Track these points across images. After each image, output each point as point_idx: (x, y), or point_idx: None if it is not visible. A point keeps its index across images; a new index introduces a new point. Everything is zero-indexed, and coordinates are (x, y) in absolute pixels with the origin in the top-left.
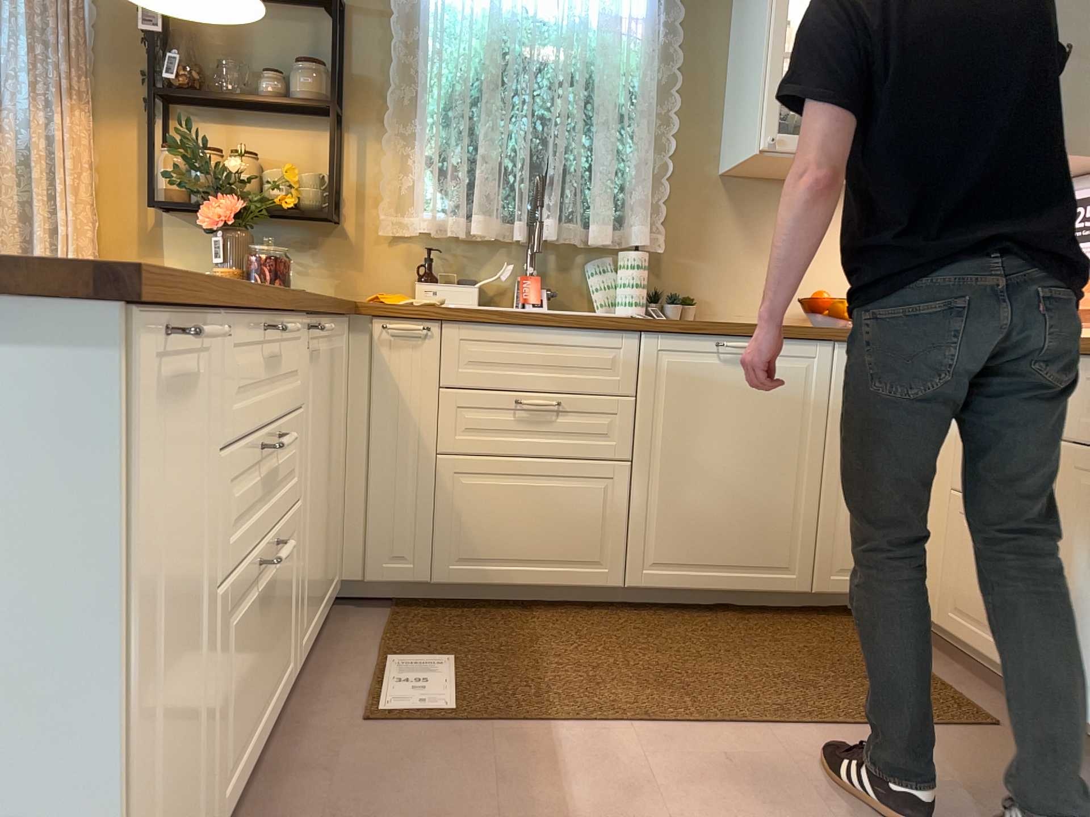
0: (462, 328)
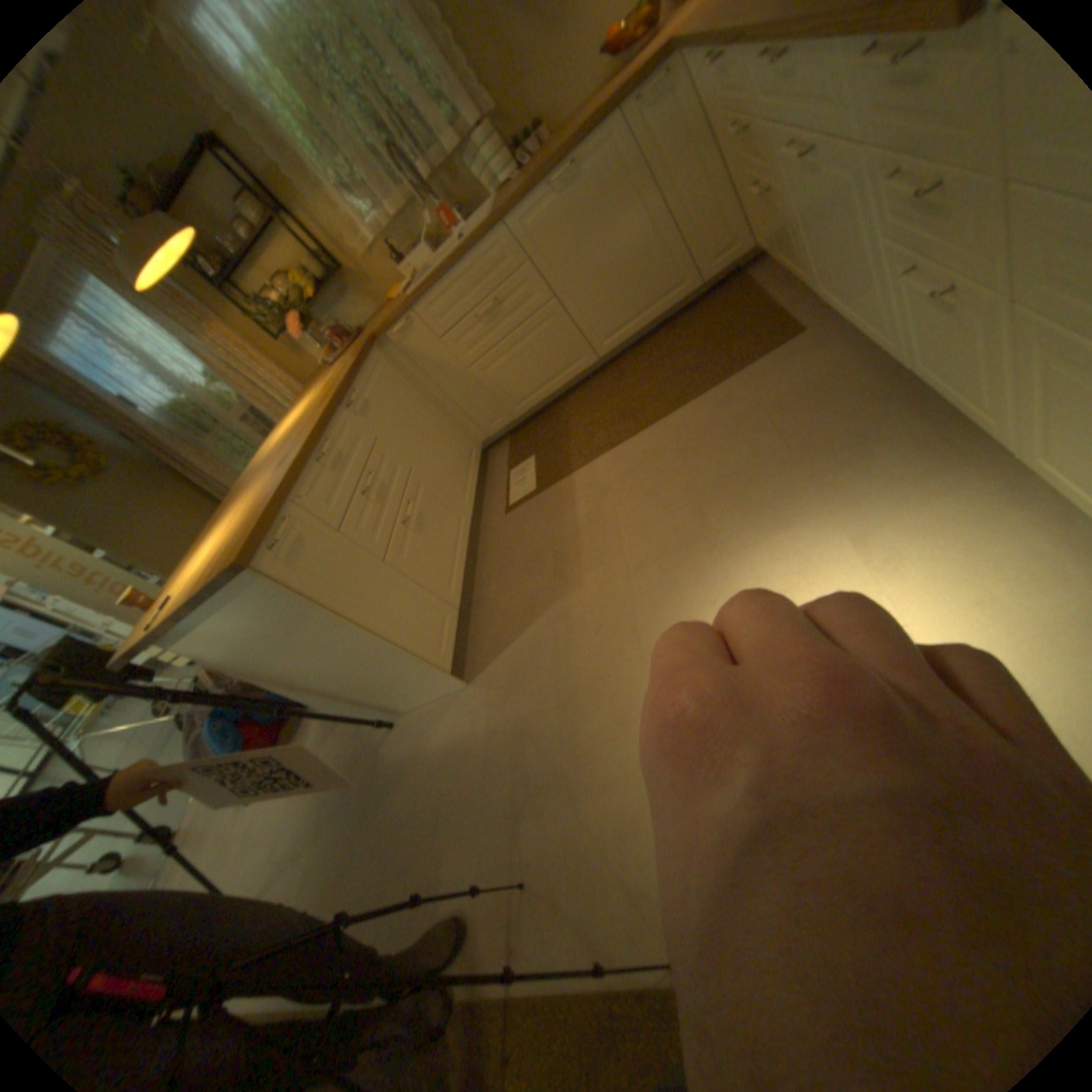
0: (422, 302)
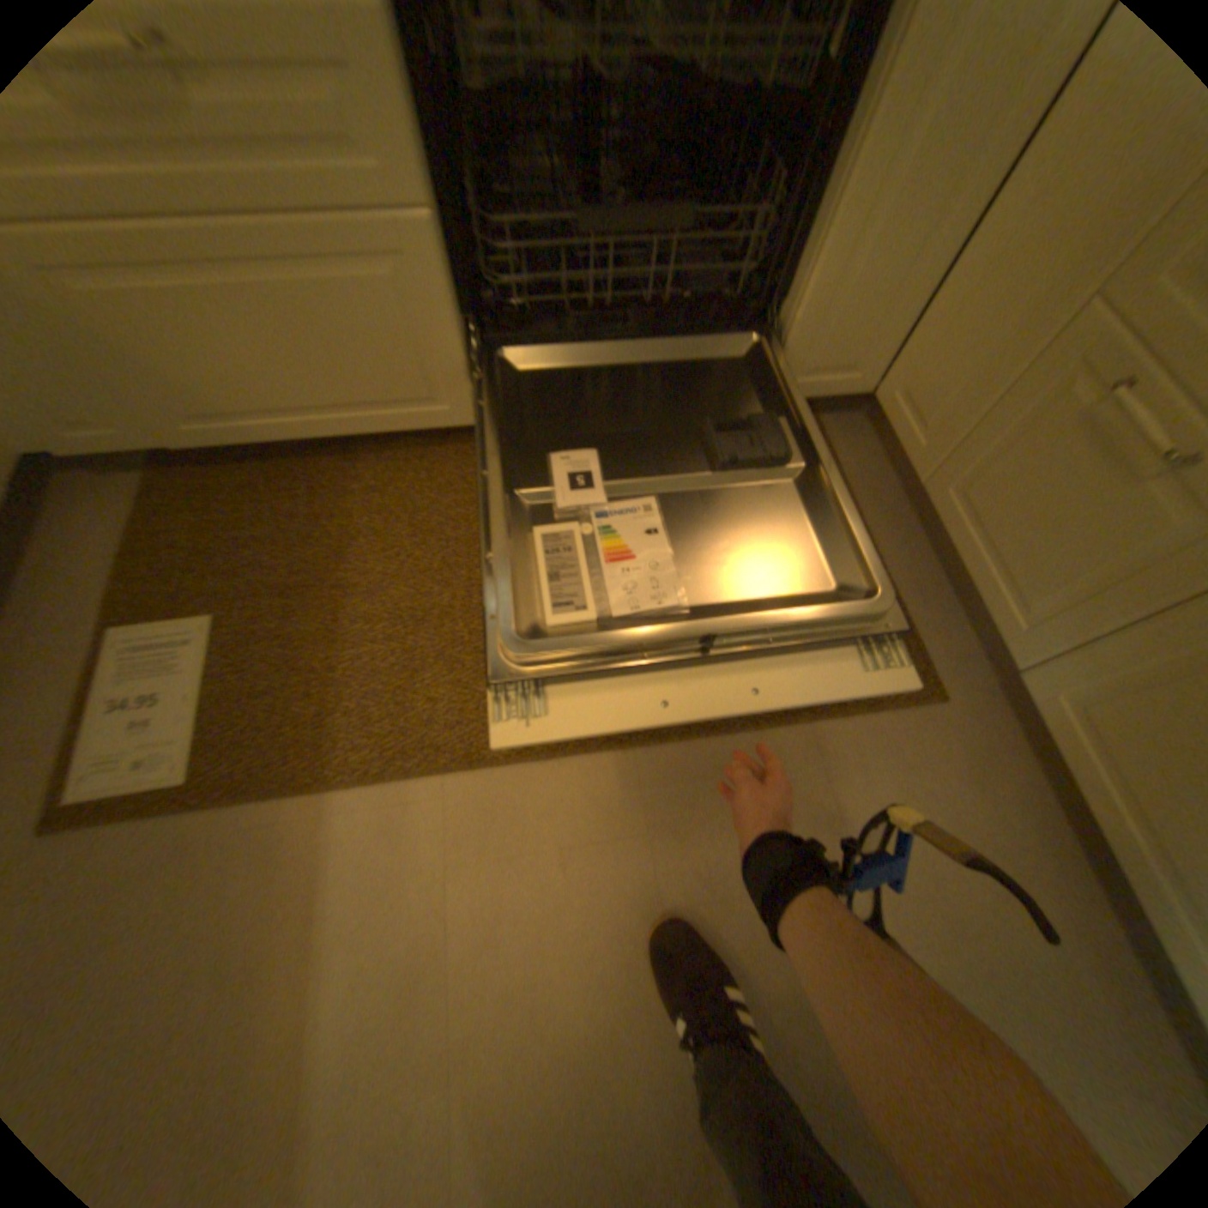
0: None
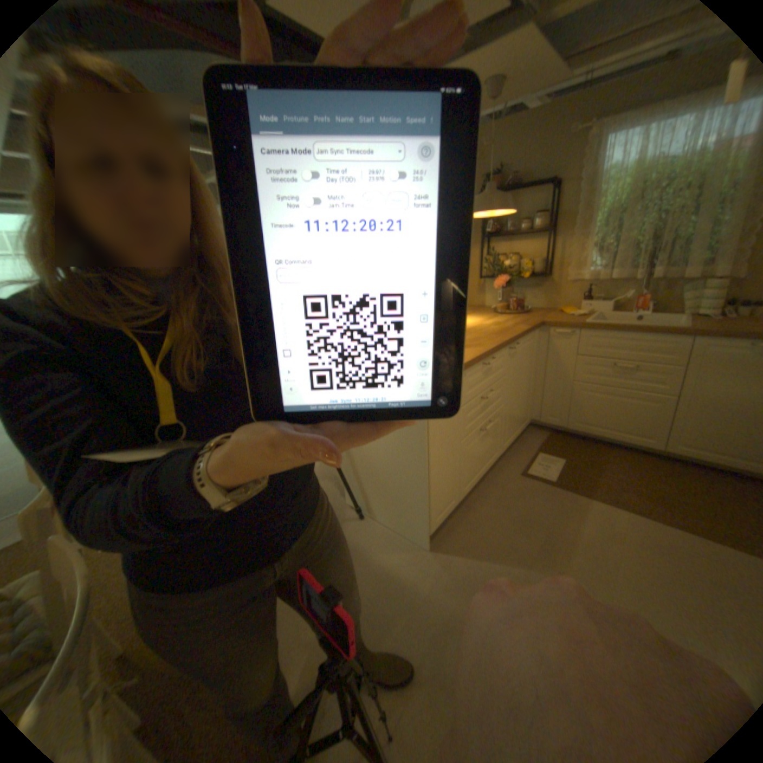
0: (591, 330)
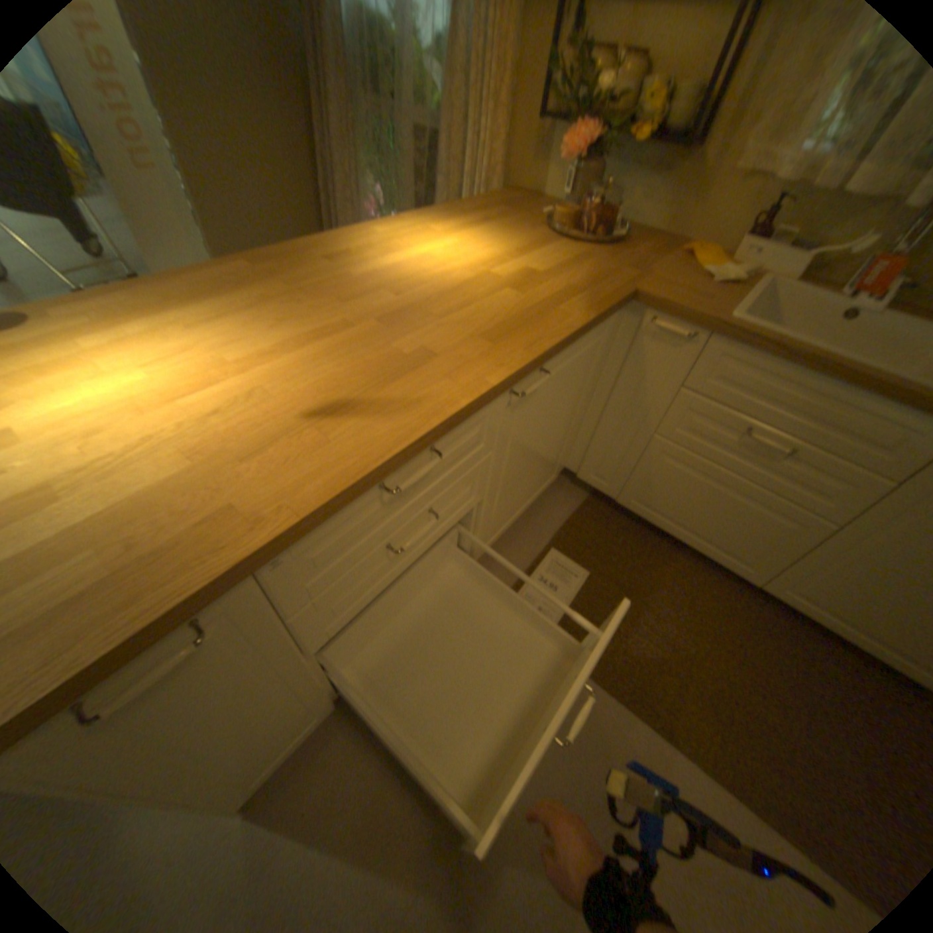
0: (733, 344)
